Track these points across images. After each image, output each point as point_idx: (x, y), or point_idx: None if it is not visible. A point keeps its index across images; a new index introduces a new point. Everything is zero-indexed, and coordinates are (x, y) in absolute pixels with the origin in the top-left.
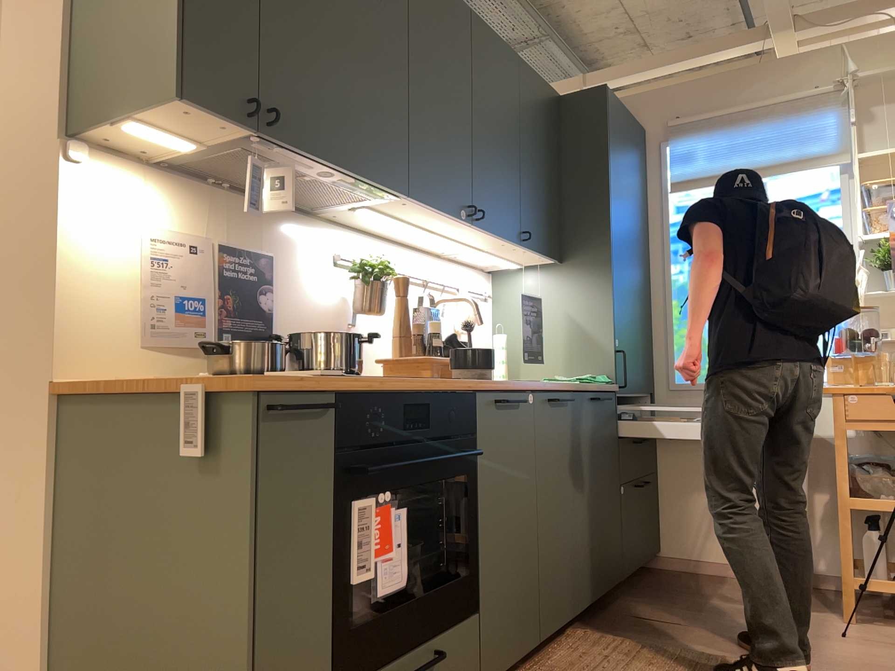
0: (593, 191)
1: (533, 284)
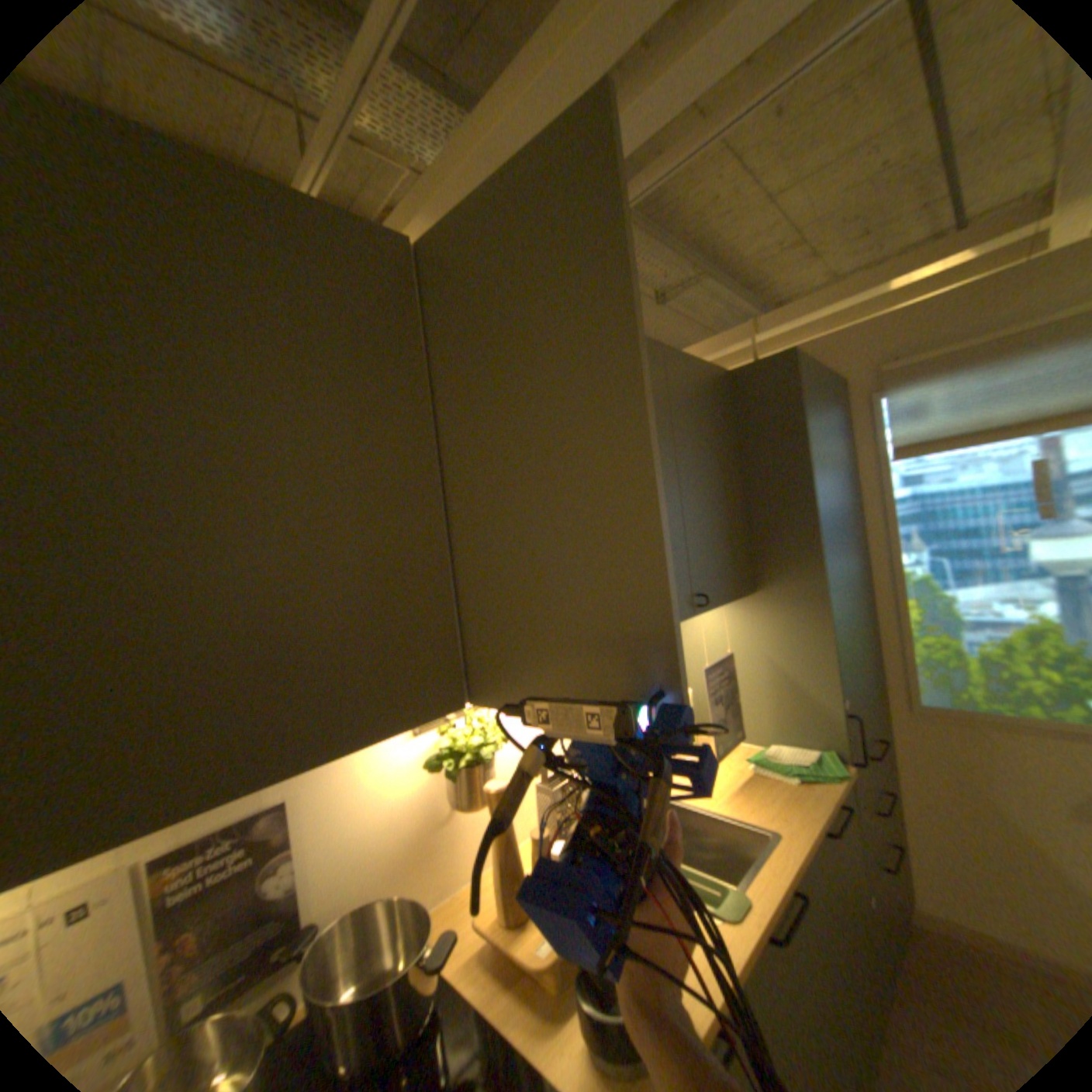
0: (789, 499)
1: (717, 617)
